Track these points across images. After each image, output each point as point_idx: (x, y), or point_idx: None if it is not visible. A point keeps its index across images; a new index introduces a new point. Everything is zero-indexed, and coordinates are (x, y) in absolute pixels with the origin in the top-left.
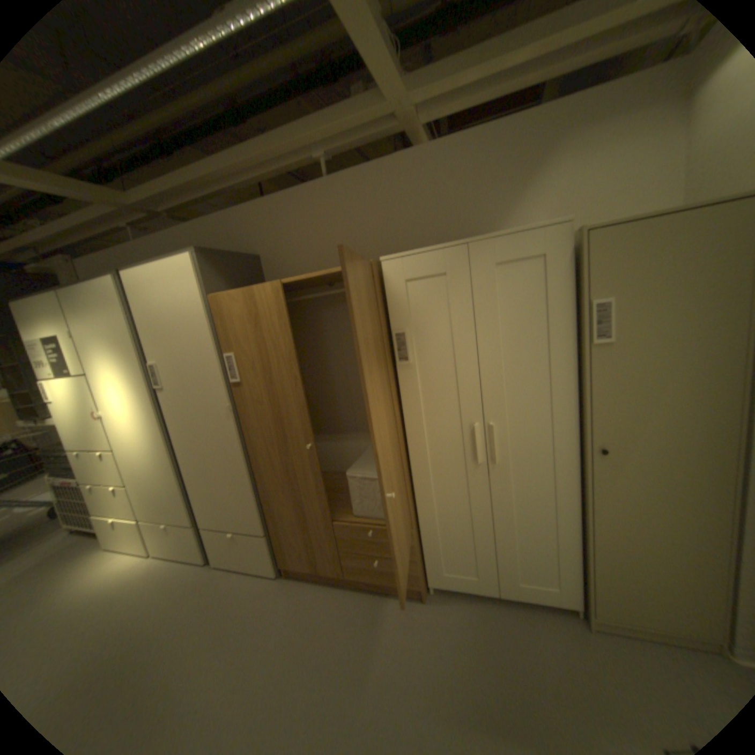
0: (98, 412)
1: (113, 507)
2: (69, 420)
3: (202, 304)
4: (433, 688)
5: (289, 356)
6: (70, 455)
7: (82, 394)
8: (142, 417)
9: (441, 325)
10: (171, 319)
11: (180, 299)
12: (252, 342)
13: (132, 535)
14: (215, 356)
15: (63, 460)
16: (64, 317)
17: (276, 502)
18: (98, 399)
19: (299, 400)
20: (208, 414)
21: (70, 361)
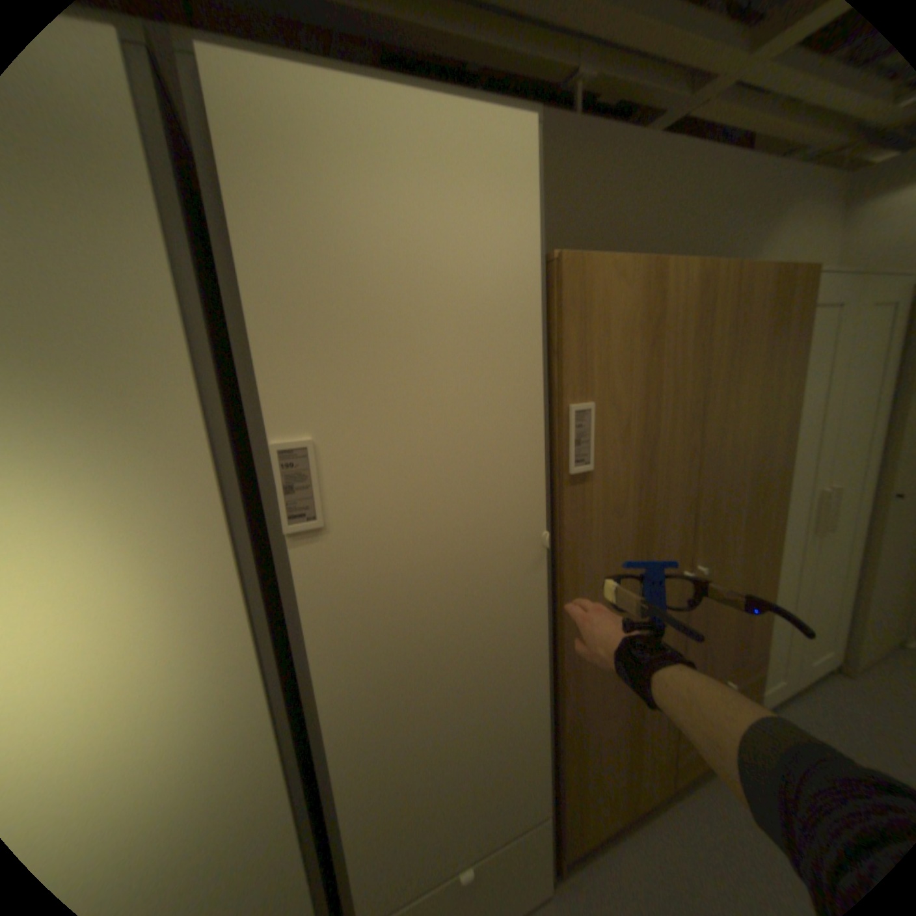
0: None
1: None
2: None
3: (536, 267)
4: None
5: (692, 408)
6: None
7: None
8: (163, 661)
9: (823, 369)
10: (420, 292)
11: (471, 236)
12: (634, 377)
13: None
14: (539, 409)
15: None
16: None
17: (594, 720)
18: None
19: (685, 493)
20: (479, 569)
21: None
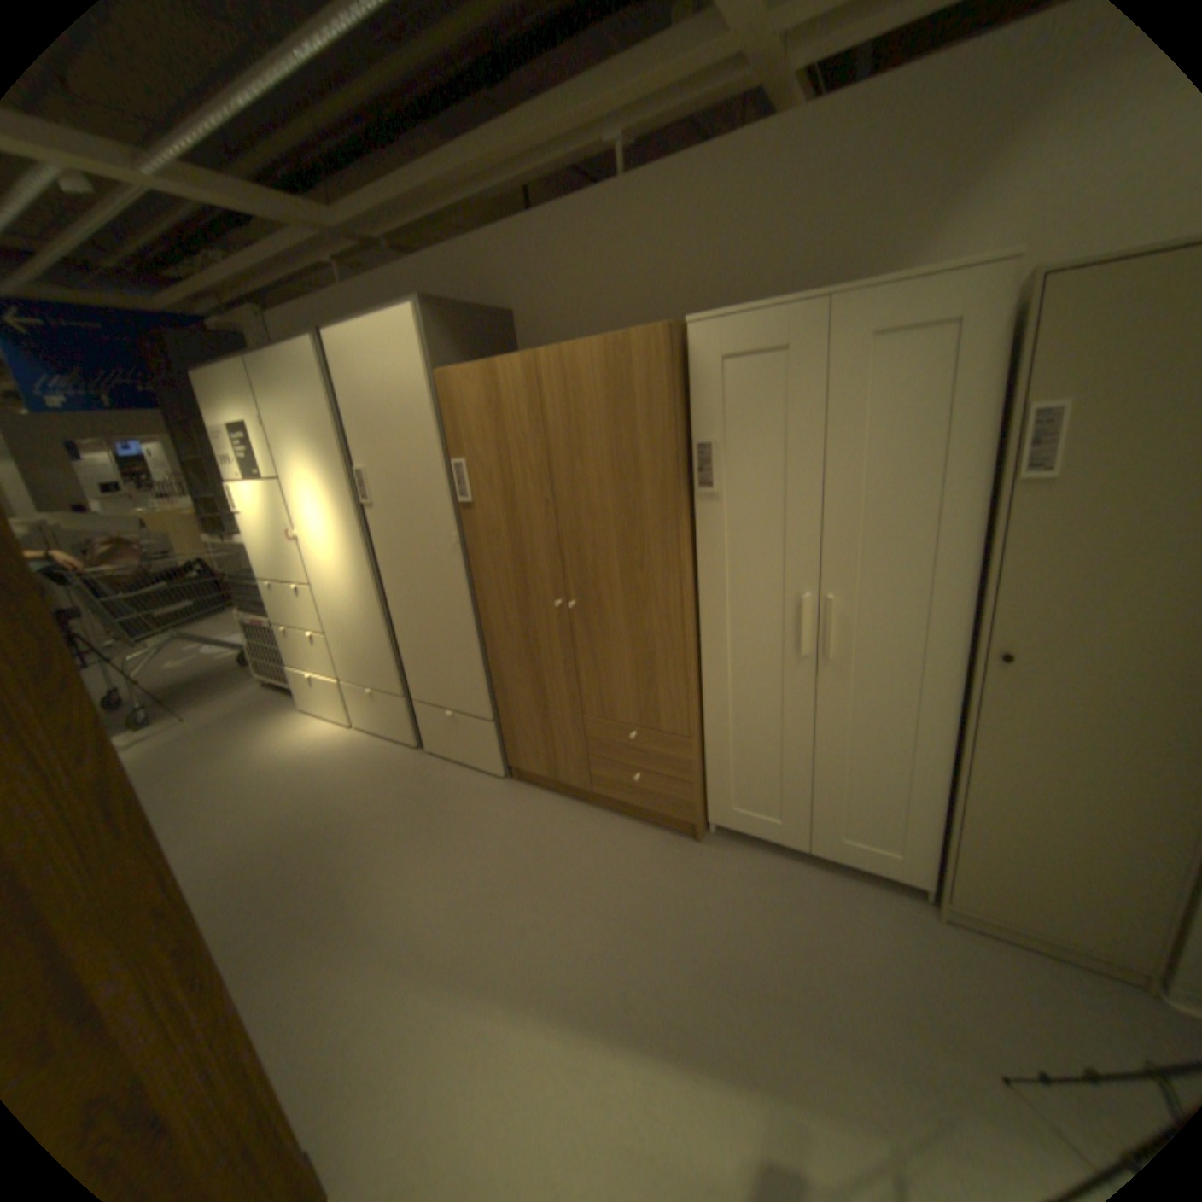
0: (293, 531)
1: (311, 658)
2: (260, 539)
3: (425, 383)
4: (689, 939)
5: (539, 468)
6: (261, 586)
7: (274, 504)
8: (346, 542)
9: (770, 433)
10: (384, 405)
11: (396, 375)
12: (489, 444)
13: (332, 697)
14: (441, 462)
15: (253, 592)
16: (253, 396)
17: (510, 677)
18: (293, 513)
19: (549, 536)
20: (428, 545)
21: (260, 458)
